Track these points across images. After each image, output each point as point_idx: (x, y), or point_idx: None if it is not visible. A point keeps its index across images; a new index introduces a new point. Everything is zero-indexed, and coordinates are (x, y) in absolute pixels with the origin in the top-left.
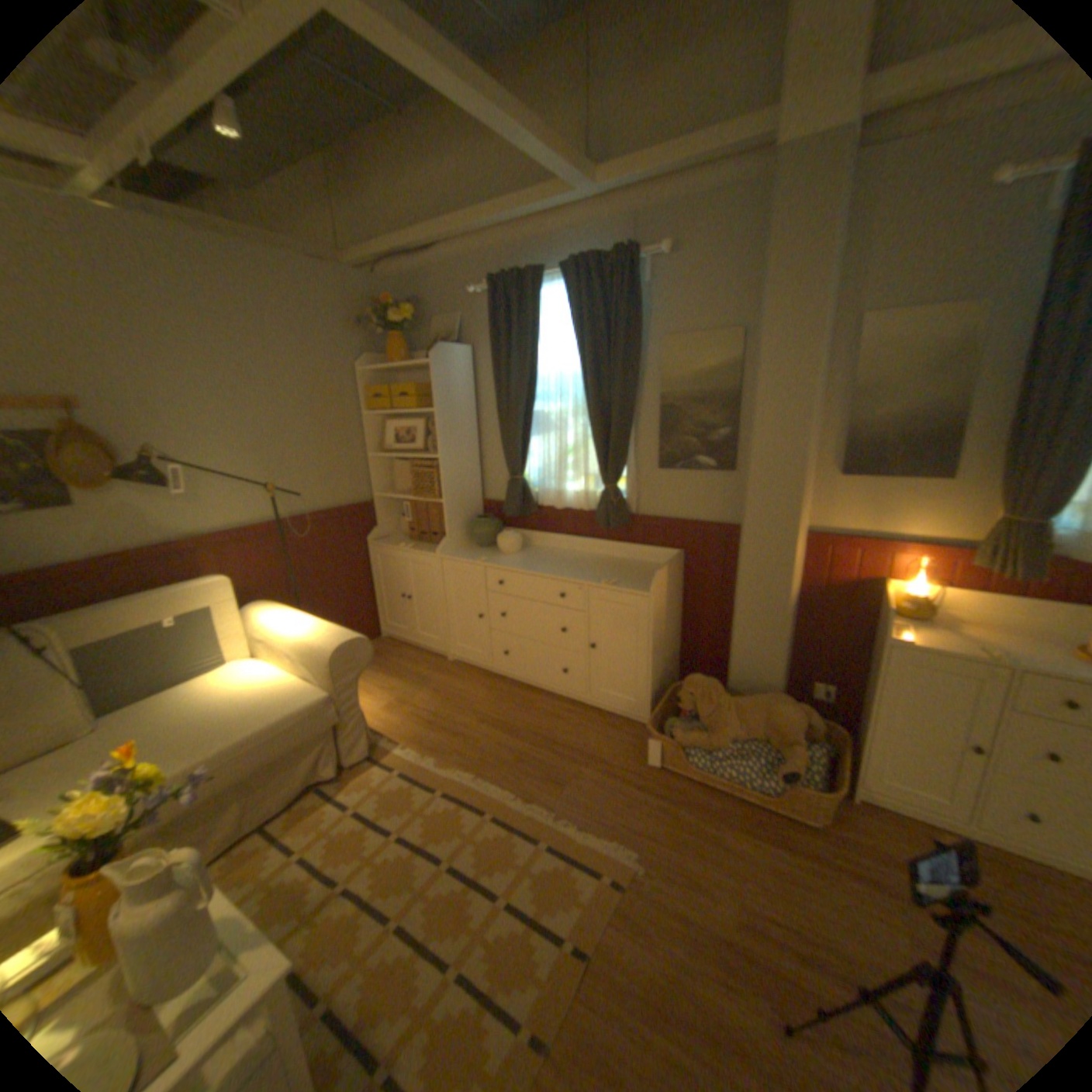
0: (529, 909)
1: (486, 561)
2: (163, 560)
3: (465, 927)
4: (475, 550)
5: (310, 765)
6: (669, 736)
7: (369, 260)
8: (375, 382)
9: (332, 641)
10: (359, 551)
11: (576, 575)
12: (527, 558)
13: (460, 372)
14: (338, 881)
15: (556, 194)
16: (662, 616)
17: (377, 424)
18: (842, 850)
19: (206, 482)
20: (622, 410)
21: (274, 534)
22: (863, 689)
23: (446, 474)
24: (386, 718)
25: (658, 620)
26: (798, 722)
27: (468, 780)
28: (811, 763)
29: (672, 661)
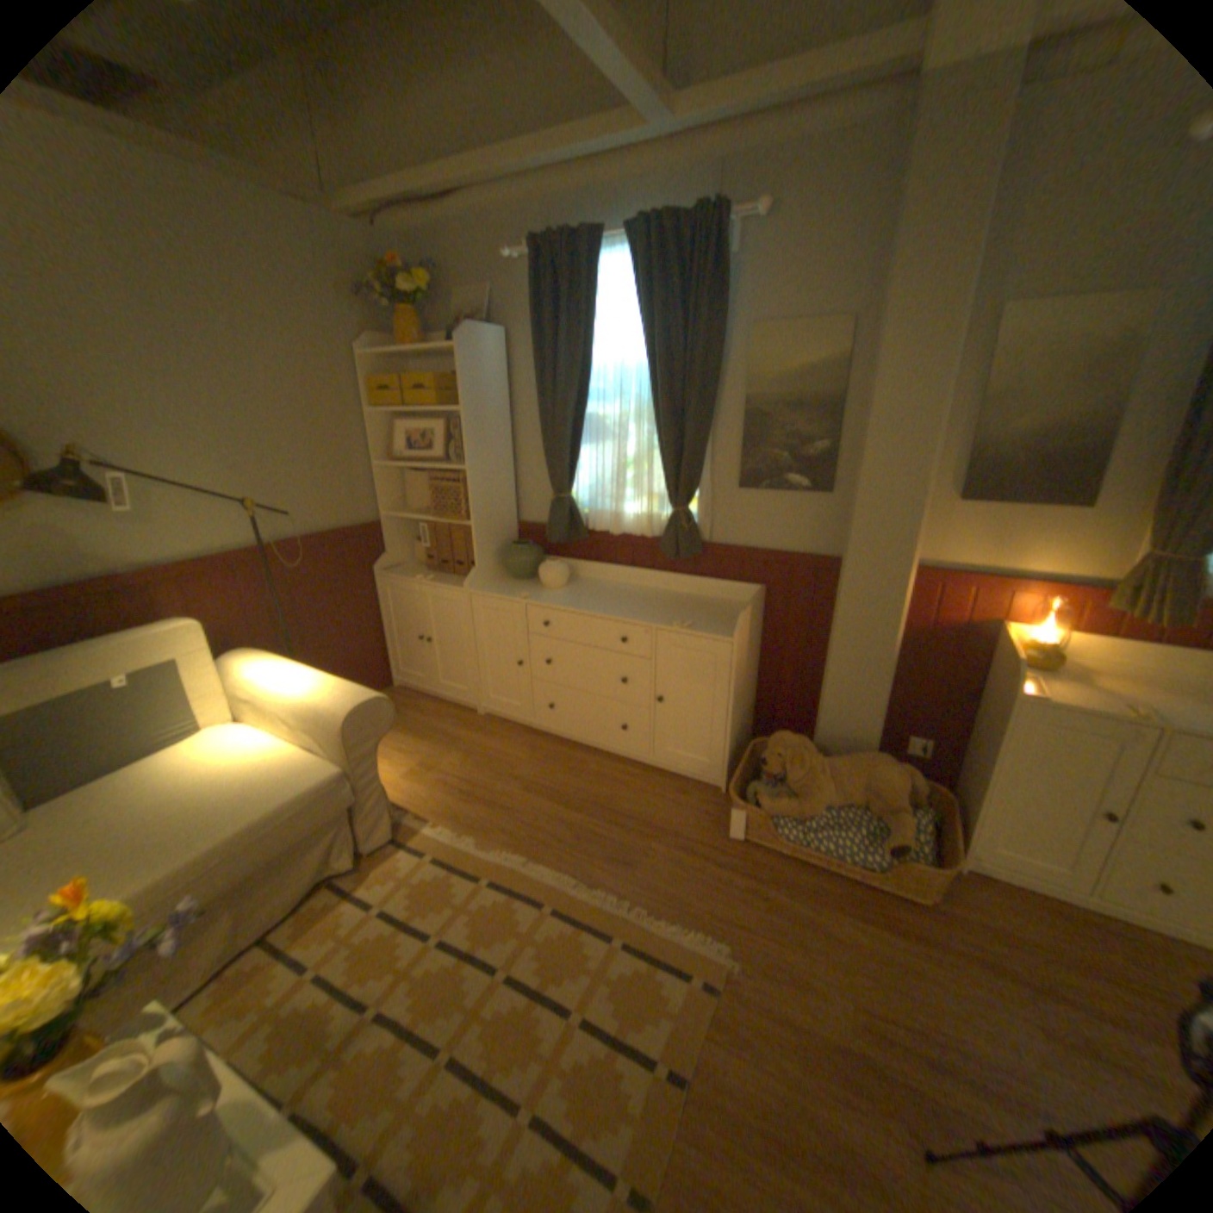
0: (610, 1024)
1: (528, 597)
2: (108, 598)
3: (535, 1053)
4: (512, 583)
5: (322, 855)
6: (755, 803)
7: (367, 208)
8: (381, 371)
9: (344, 701)
10: (365, 583)
11: (640, 615)
12: (578, 593)
13: (492, 361)
14: (369, 1003)
15: (623, 128)
16: (743, 664)
17: (384, 424)
18: (956, 930)
19: (162, 495)
20: (701, 415)
21: (256, 563)
22: (966, 744)
23: (475, 489)
24: (410, 788)
25: (740, 669)
26: (903, 786)
27: (519, 864)
28: (918, 832)
29: (748, 713)
